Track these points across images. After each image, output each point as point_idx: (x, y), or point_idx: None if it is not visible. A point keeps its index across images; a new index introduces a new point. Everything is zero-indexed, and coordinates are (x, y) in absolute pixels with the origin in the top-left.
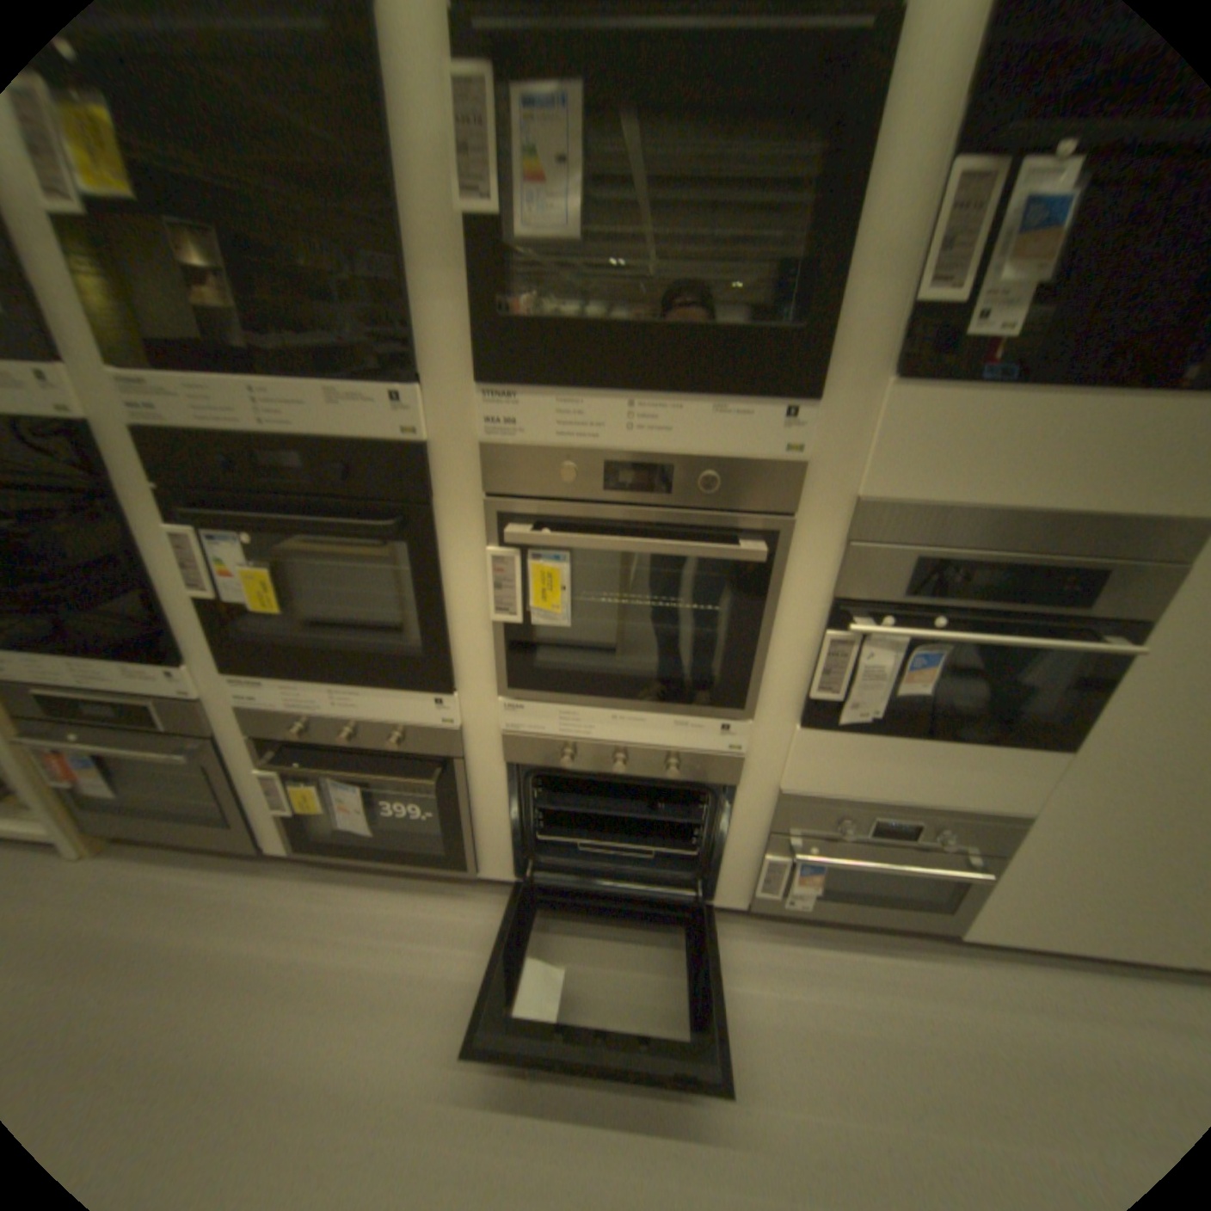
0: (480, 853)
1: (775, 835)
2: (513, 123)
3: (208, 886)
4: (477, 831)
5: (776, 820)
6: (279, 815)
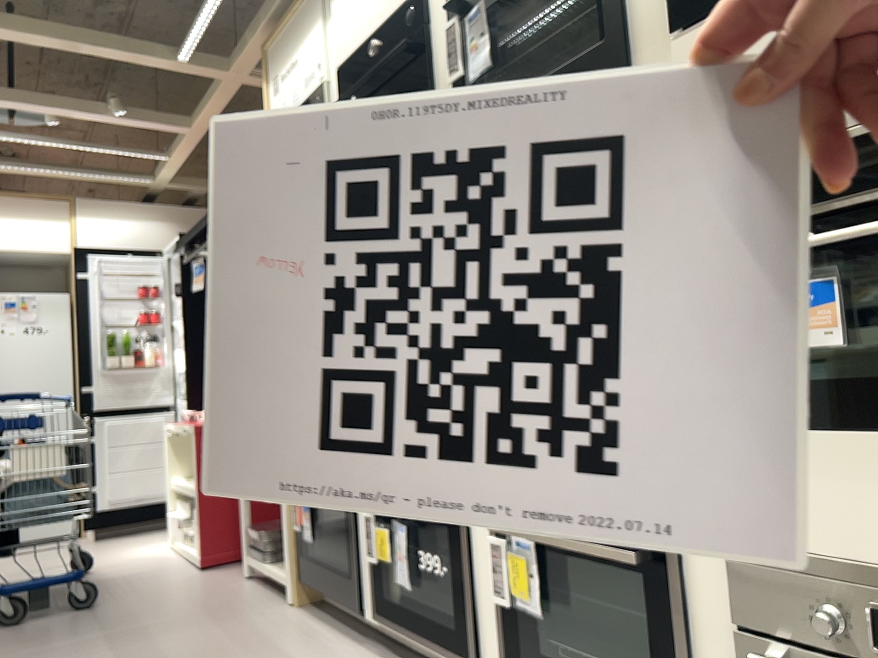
0: (484, 639)
1: (740, 627)
2: (470, 35)
3: (332, 638)
4: (479, 602)
5: (734, 596)
6: (371, 560)
